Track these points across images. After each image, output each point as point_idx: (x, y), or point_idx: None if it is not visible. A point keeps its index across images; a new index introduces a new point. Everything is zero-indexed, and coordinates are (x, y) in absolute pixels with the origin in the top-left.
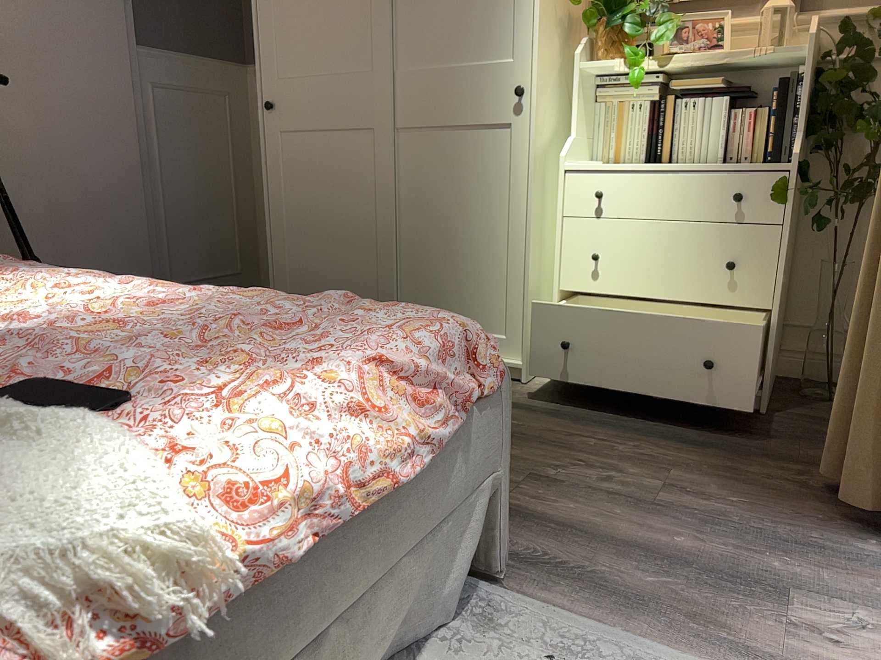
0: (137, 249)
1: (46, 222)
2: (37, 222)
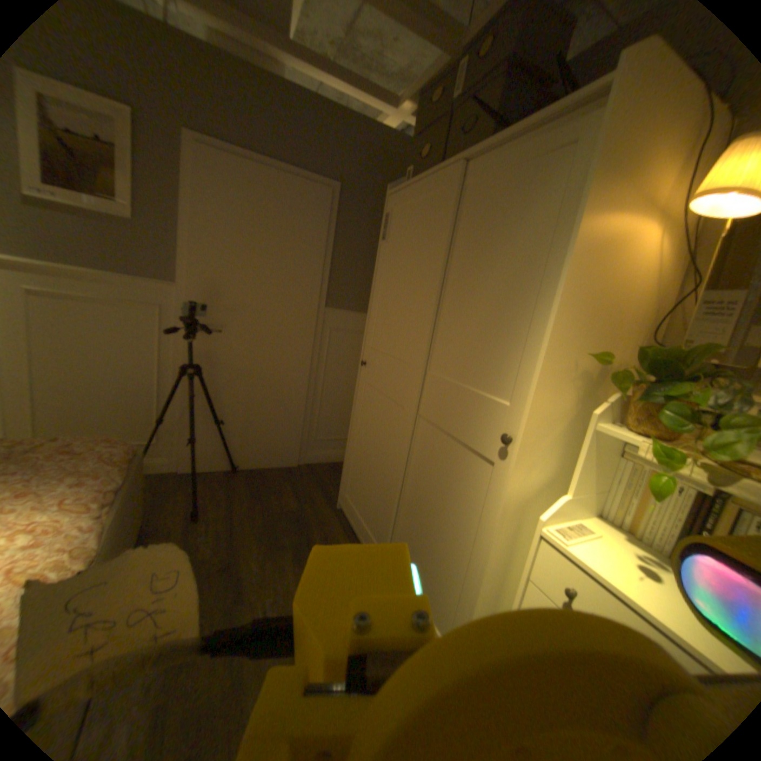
0: (293, 419)
1: (241, 398)
2: (235, 398)
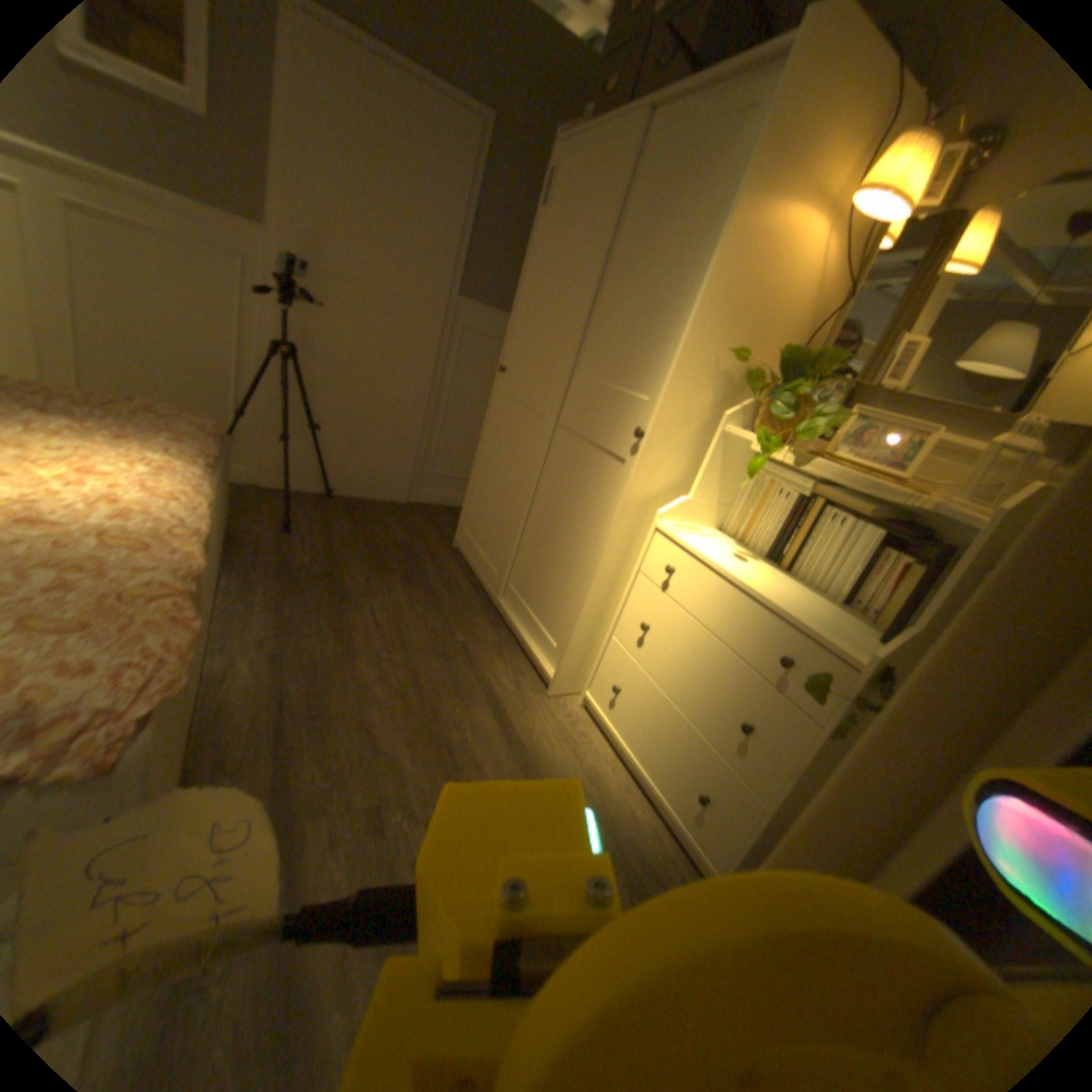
0: (406, 440)
1: (342, 401)
2: (335, 400)
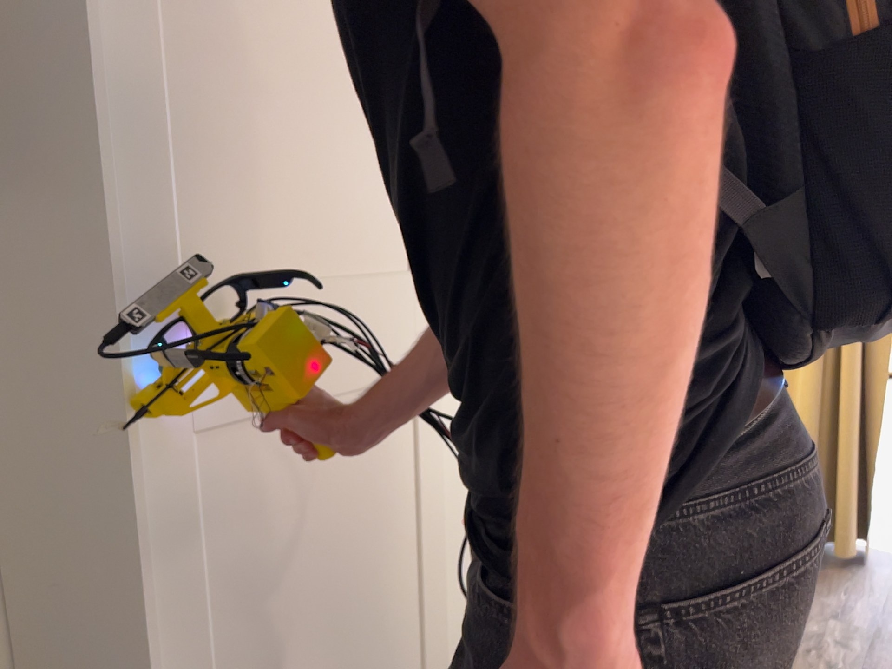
0: None
1: None
2: None
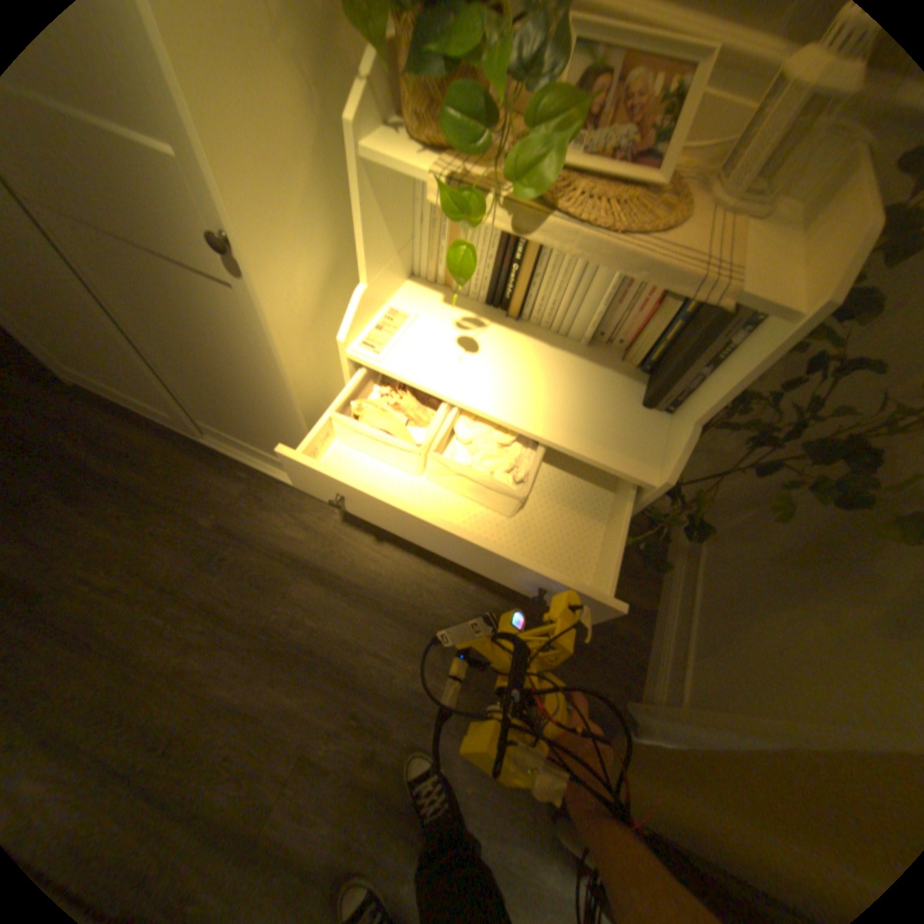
0: None
1: None
2: None
